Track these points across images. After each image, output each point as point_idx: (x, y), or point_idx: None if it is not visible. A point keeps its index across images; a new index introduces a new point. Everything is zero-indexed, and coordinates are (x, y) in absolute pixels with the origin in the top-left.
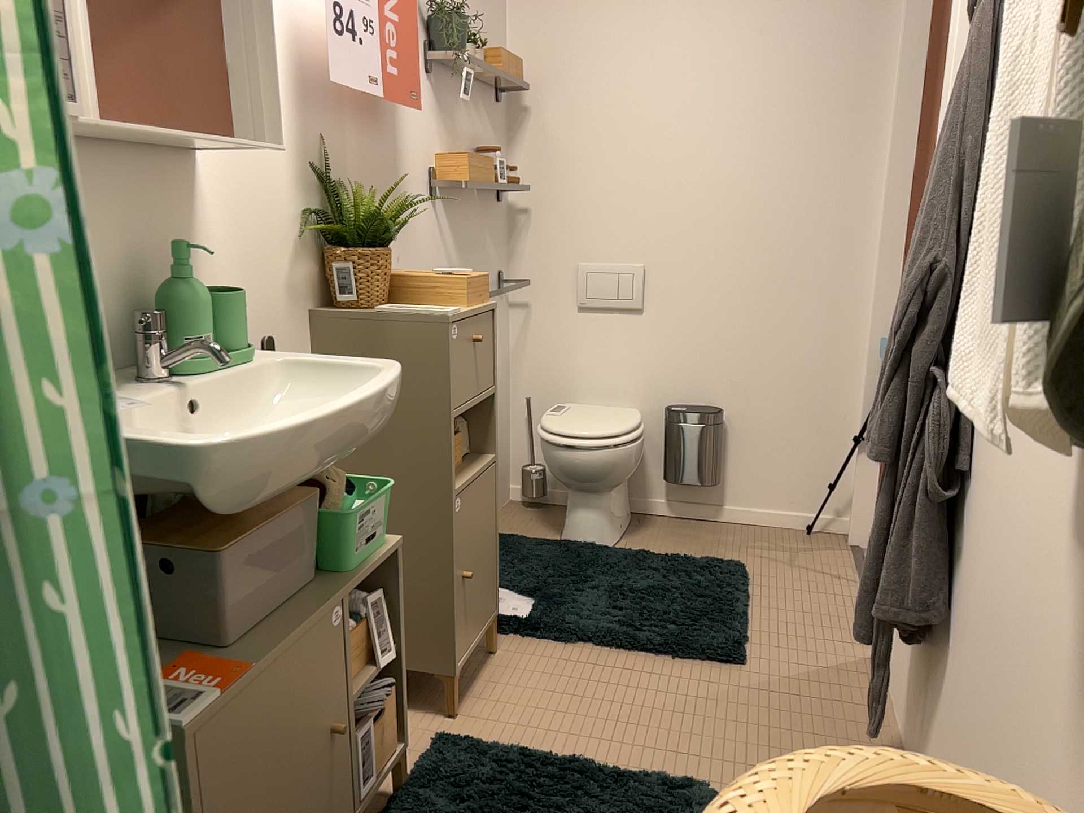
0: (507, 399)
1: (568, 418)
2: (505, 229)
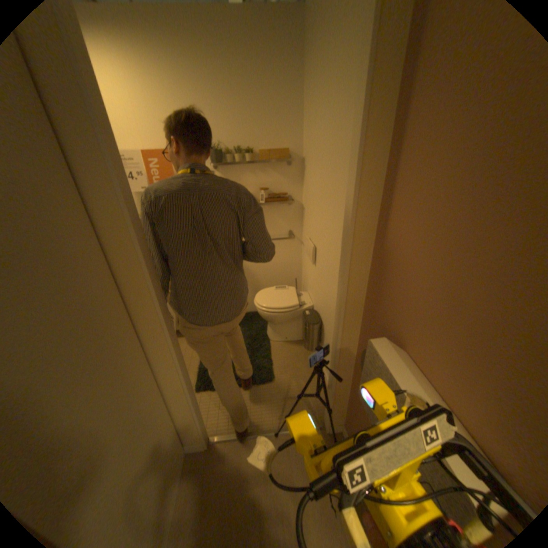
0: (297, 275)
1: (273, 292)
2: (297, 215)
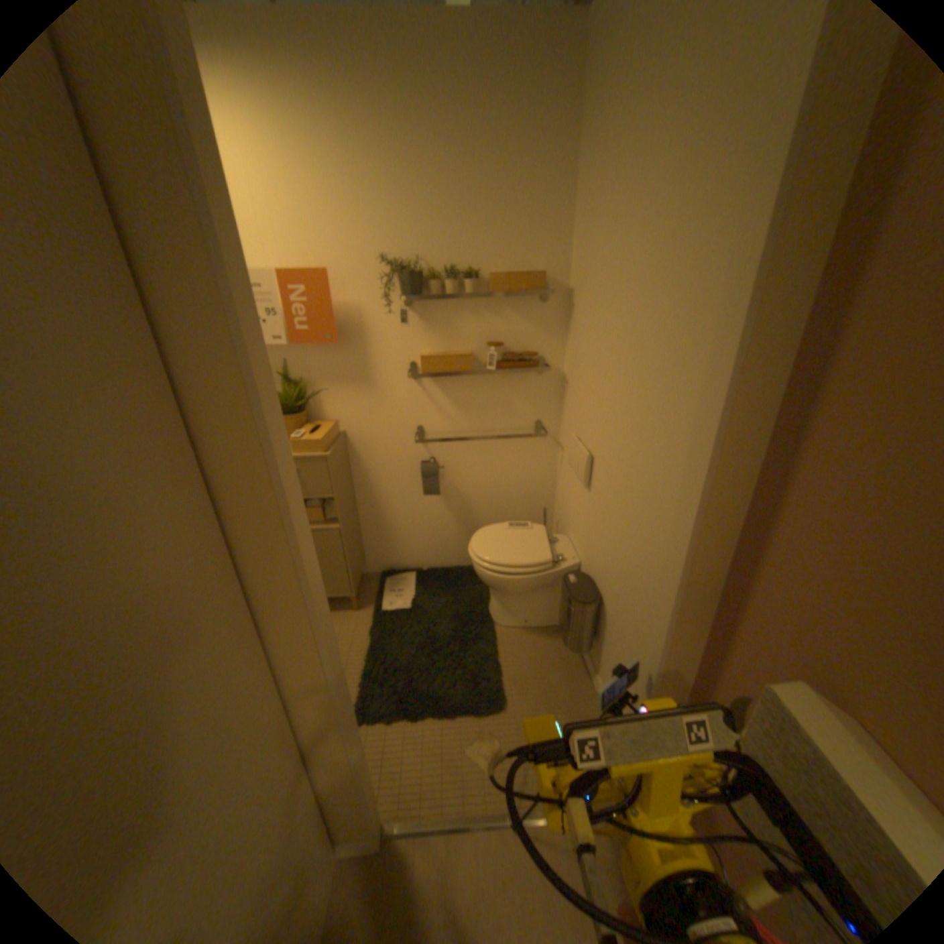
0: (546, 502)
1: (504, 534)
2: (553, 393)
